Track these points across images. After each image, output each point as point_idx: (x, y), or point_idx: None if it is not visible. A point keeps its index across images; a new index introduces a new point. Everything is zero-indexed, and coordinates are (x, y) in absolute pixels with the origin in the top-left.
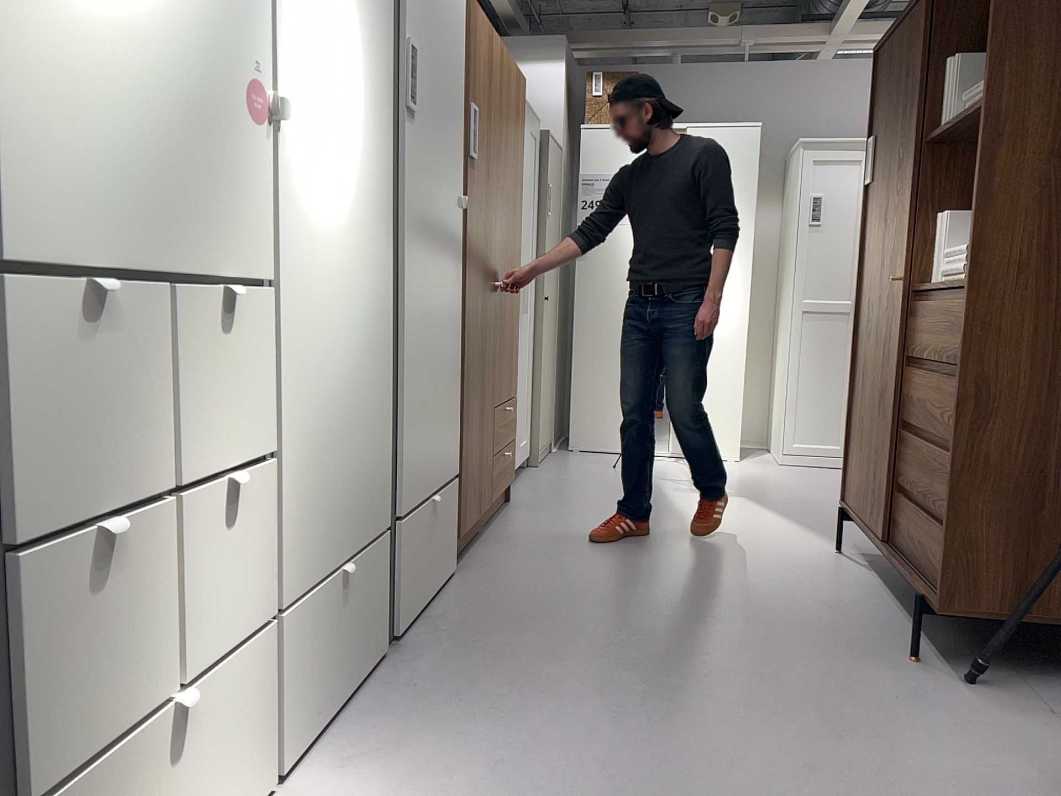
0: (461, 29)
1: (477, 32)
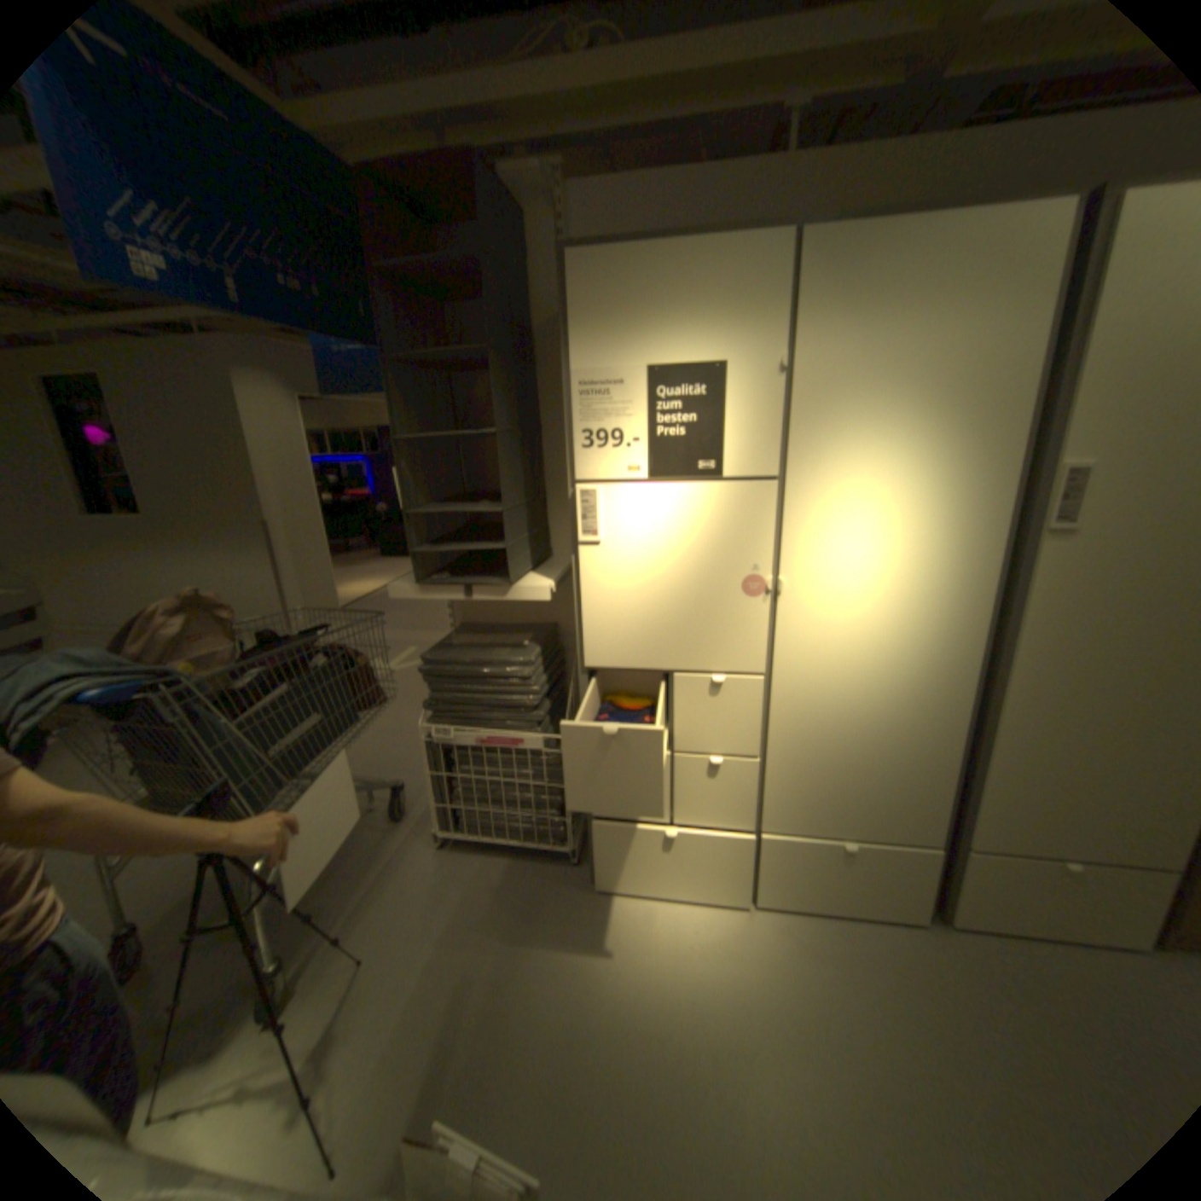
0: None
1: None
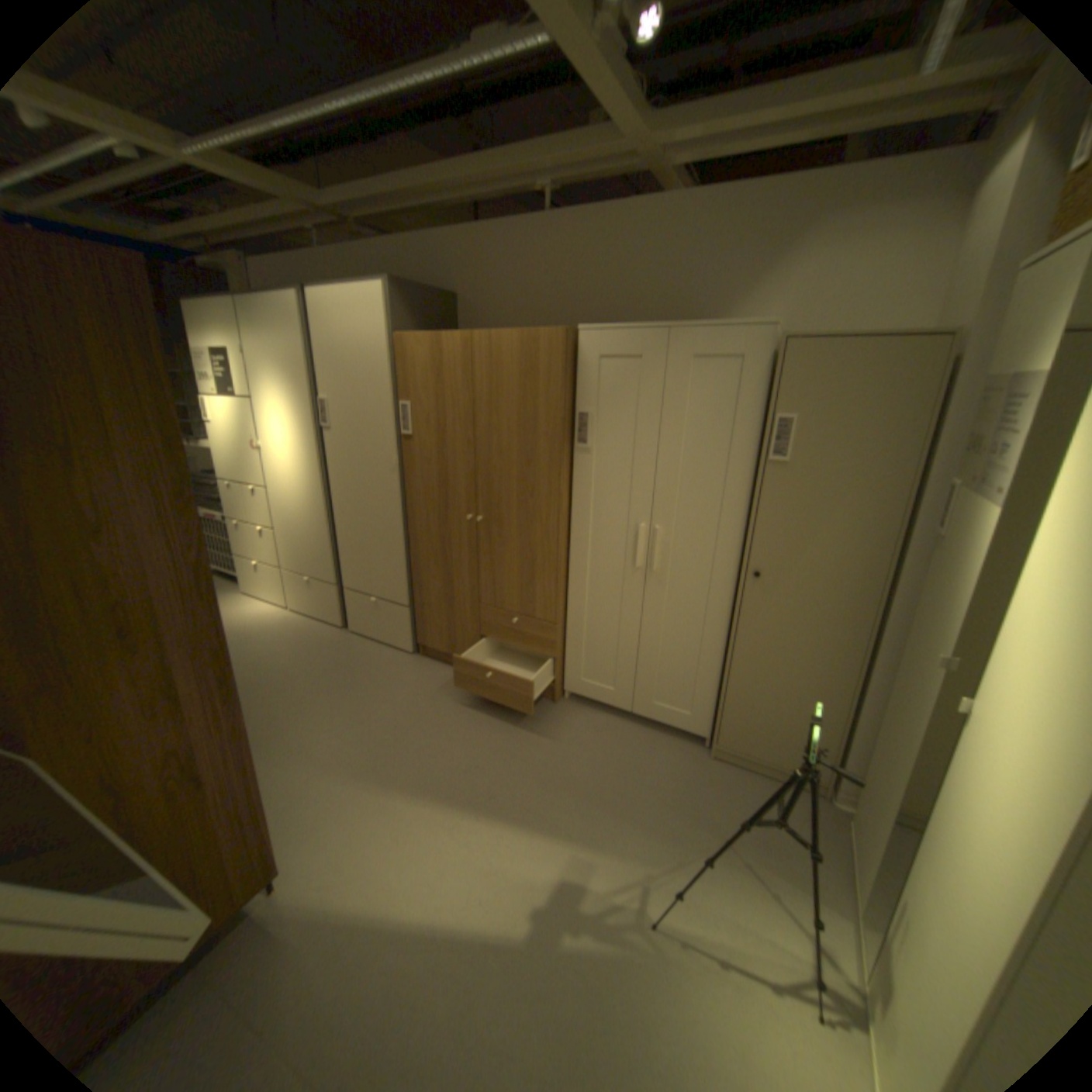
0: (388, 363)
1: (411, 352)
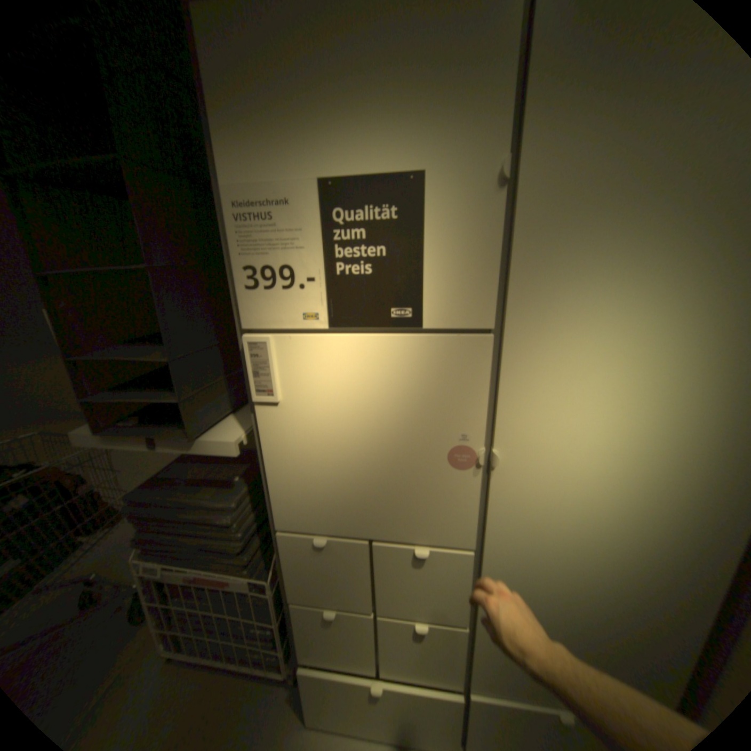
0: None
1: None
